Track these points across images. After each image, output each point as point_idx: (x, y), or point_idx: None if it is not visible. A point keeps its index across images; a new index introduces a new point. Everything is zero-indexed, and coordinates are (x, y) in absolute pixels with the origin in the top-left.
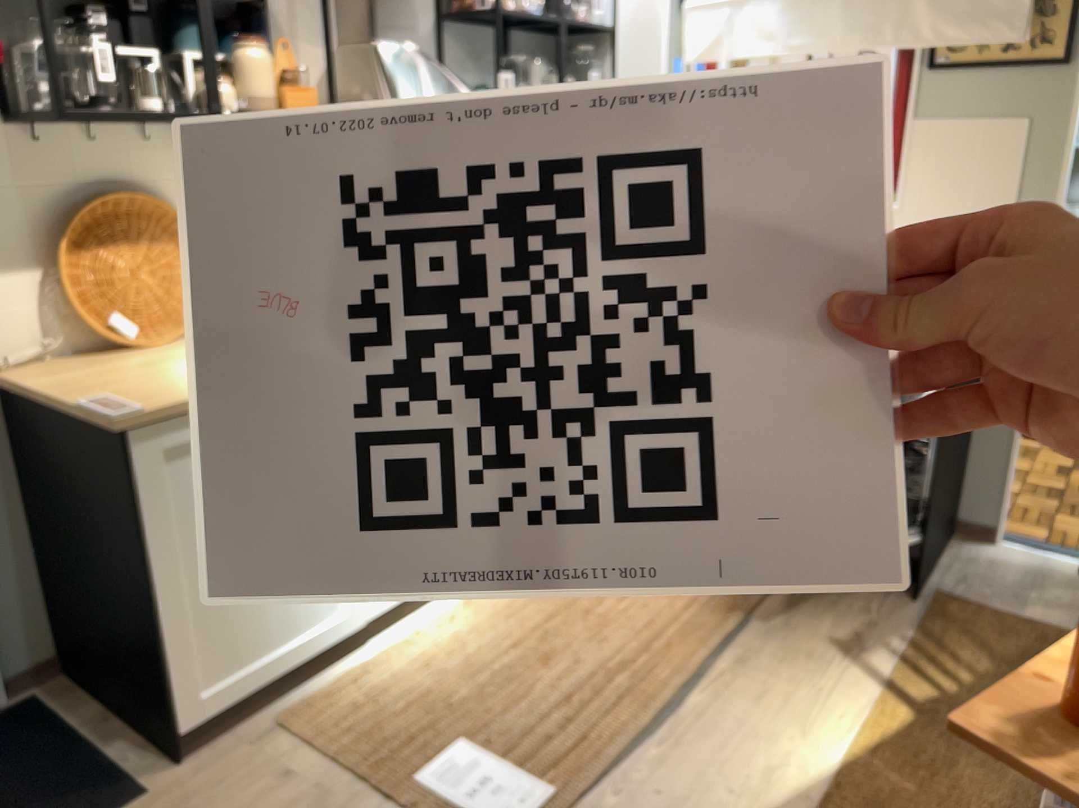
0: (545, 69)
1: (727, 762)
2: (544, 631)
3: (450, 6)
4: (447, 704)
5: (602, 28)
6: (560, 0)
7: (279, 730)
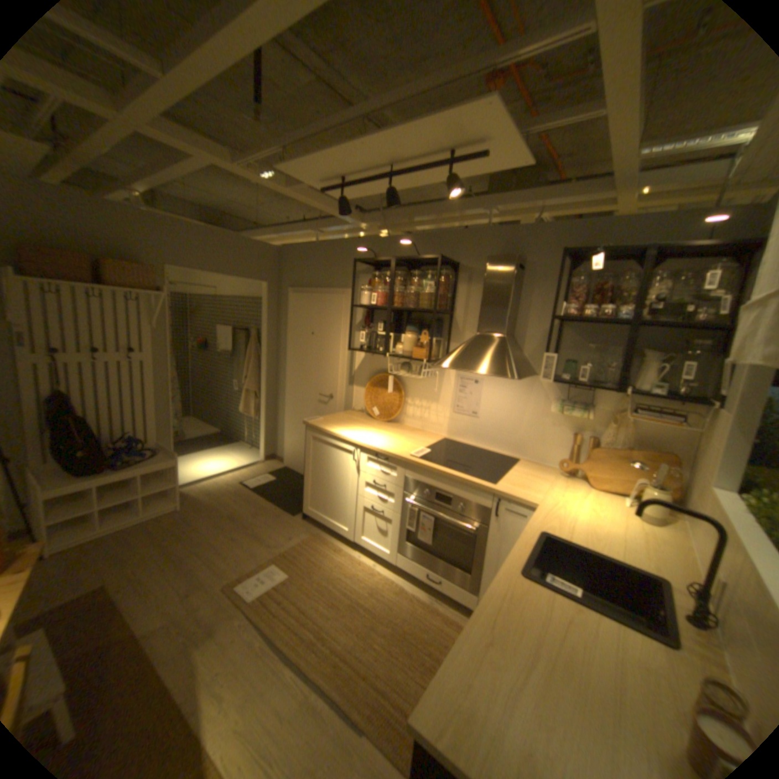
0: (678, 355)
1: (237, 677)
2: (355, 607)
3: (575, 313)
4: (310, 573)
5: (711, 327)
6: (655, 306)
7: (311, 535)
